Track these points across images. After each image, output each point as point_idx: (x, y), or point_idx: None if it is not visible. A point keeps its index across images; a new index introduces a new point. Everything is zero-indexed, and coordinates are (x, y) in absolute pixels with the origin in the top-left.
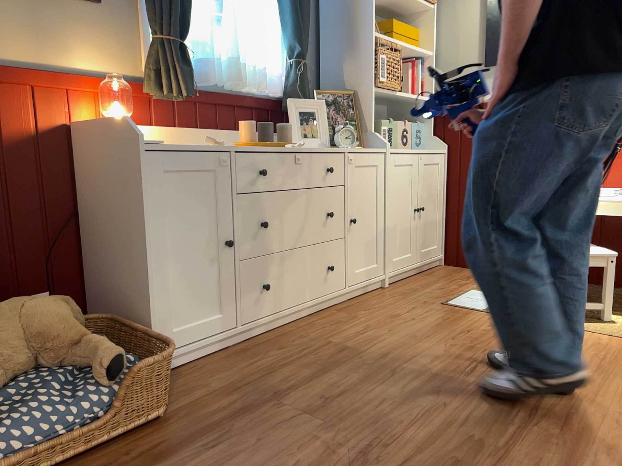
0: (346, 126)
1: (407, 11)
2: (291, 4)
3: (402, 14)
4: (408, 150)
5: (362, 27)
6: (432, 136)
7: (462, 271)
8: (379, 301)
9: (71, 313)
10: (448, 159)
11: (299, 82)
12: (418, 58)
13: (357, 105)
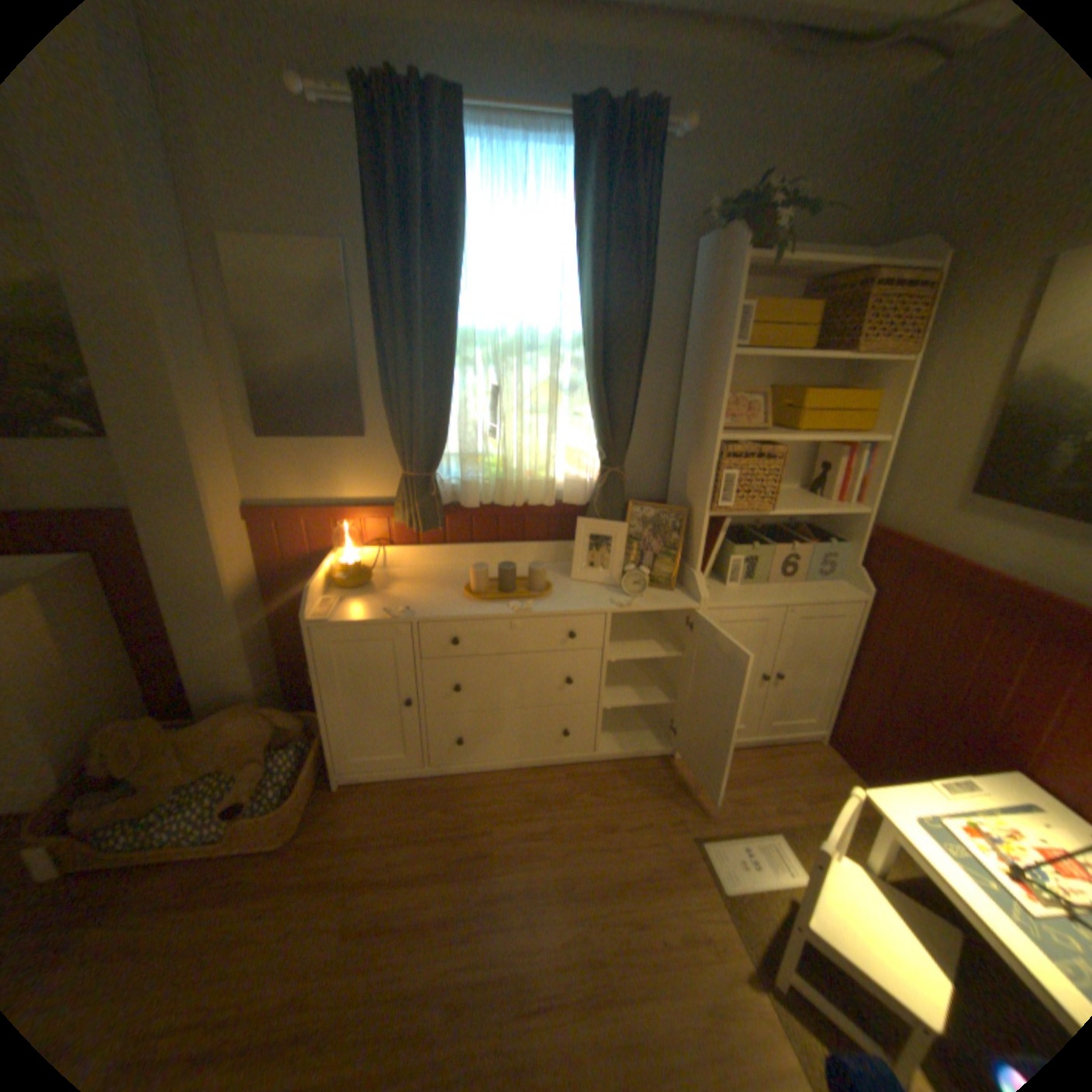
0: (652, 561)
1: (864, 359)
2: (594, 401)
3: (862, 359)
4: (779, 592)
5: (710, 422)
6: (860, 566)
7: (835, 778)
8: (632, 785)
9: (263, 733)
10: (873, 612)
11: (599, 496)
12: (872, 437)
13: (690, 526)
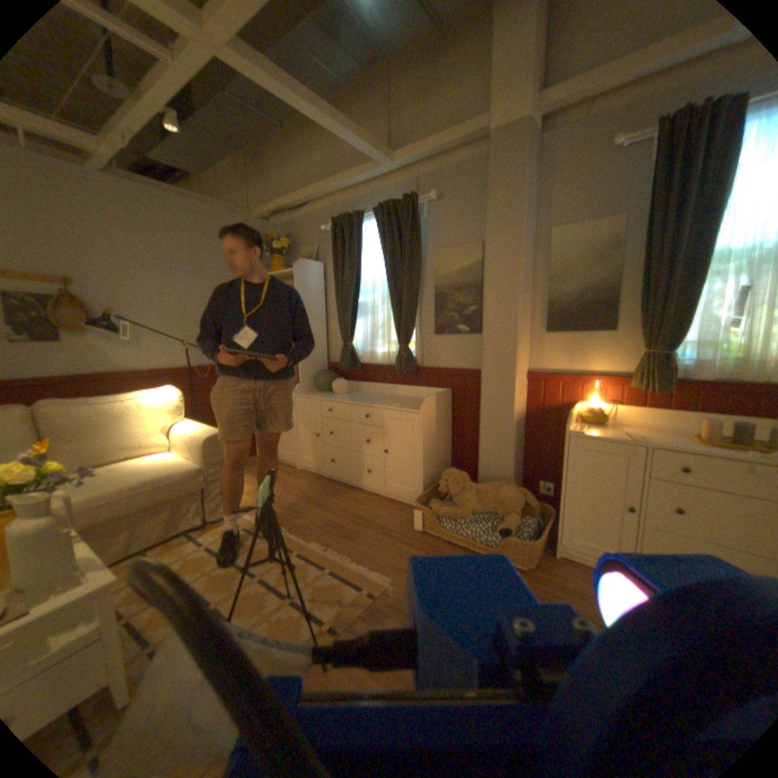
0: None
1: None
2: None
3: None
4: None
5: None
6: None
7: None
8: None
9: (522, 500)
10: None
11: None
12: None
13: None
